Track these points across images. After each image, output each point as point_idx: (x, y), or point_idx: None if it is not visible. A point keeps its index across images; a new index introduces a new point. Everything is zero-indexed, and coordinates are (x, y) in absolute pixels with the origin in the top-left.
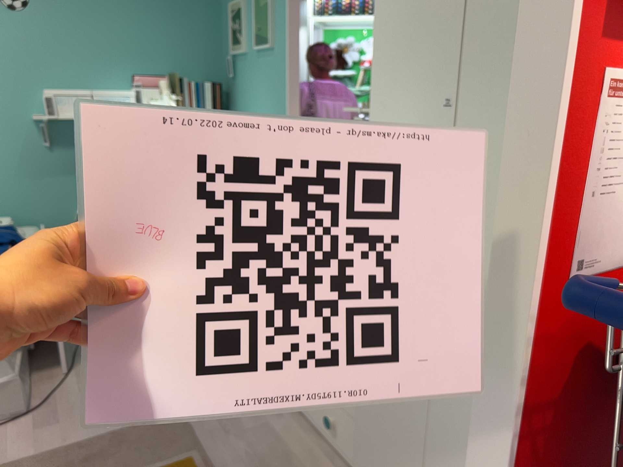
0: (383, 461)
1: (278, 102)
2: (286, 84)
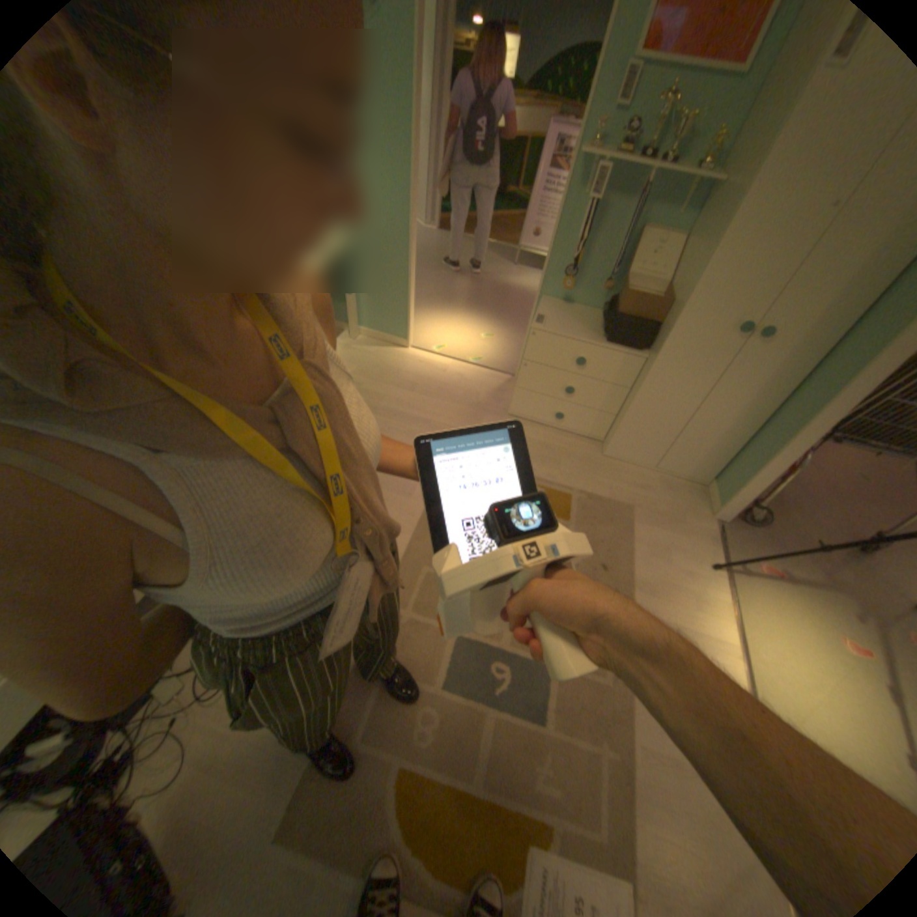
0: (649, 422)
1: (388, 100)
2: (409, 75)
